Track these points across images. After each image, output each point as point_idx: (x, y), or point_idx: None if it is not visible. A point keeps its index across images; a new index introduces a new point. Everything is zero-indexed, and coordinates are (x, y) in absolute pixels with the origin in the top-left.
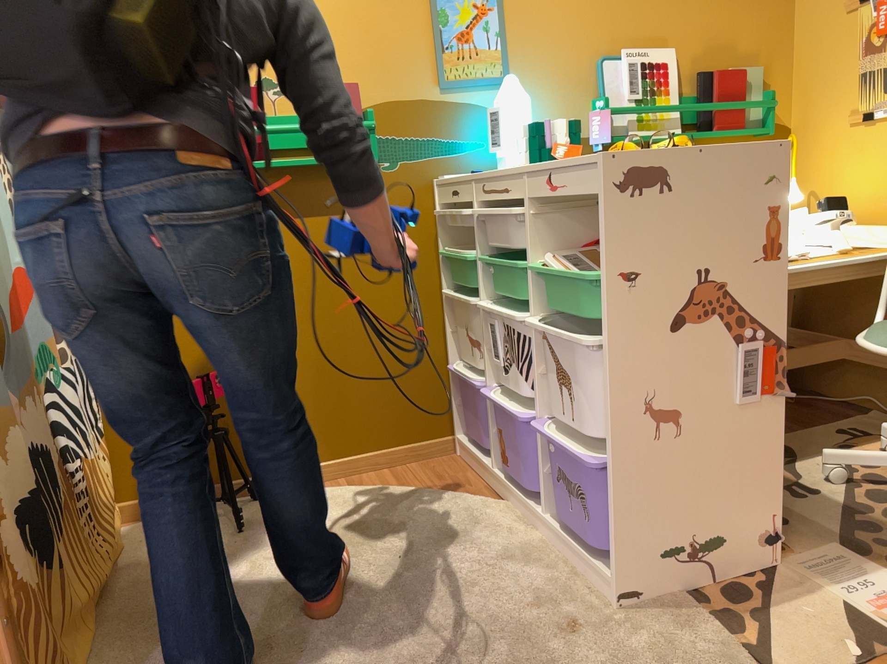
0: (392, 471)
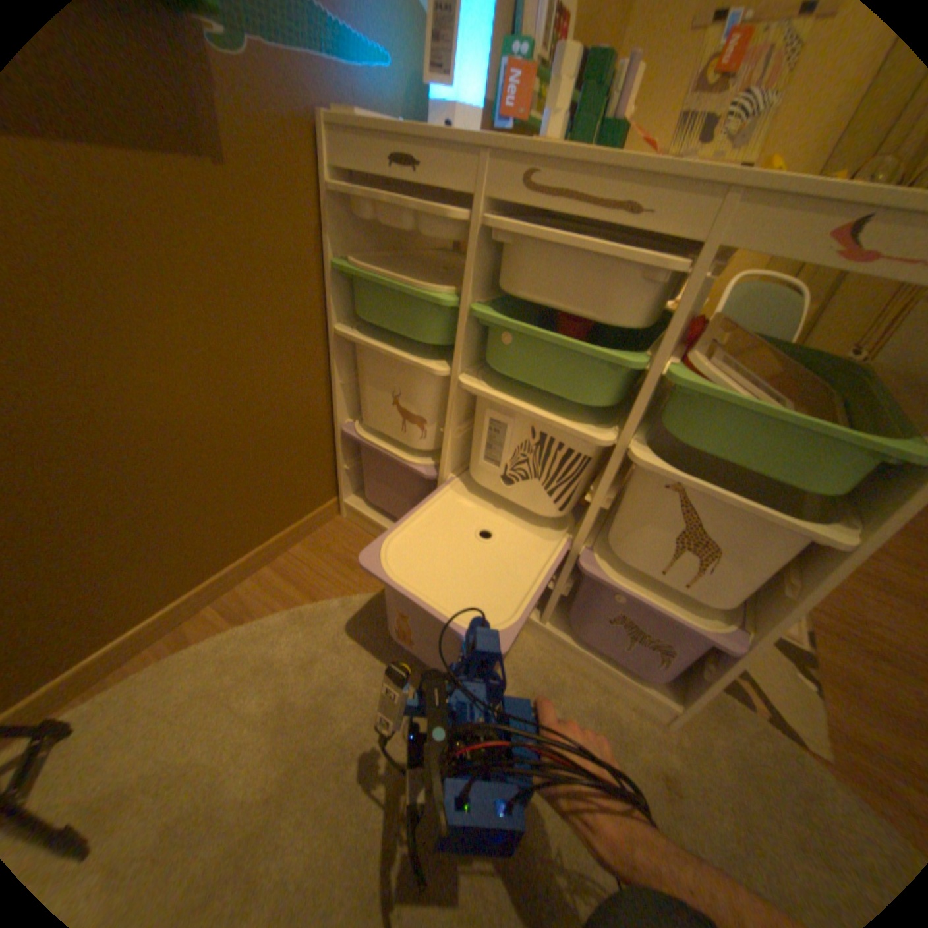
0: (281, 571)
